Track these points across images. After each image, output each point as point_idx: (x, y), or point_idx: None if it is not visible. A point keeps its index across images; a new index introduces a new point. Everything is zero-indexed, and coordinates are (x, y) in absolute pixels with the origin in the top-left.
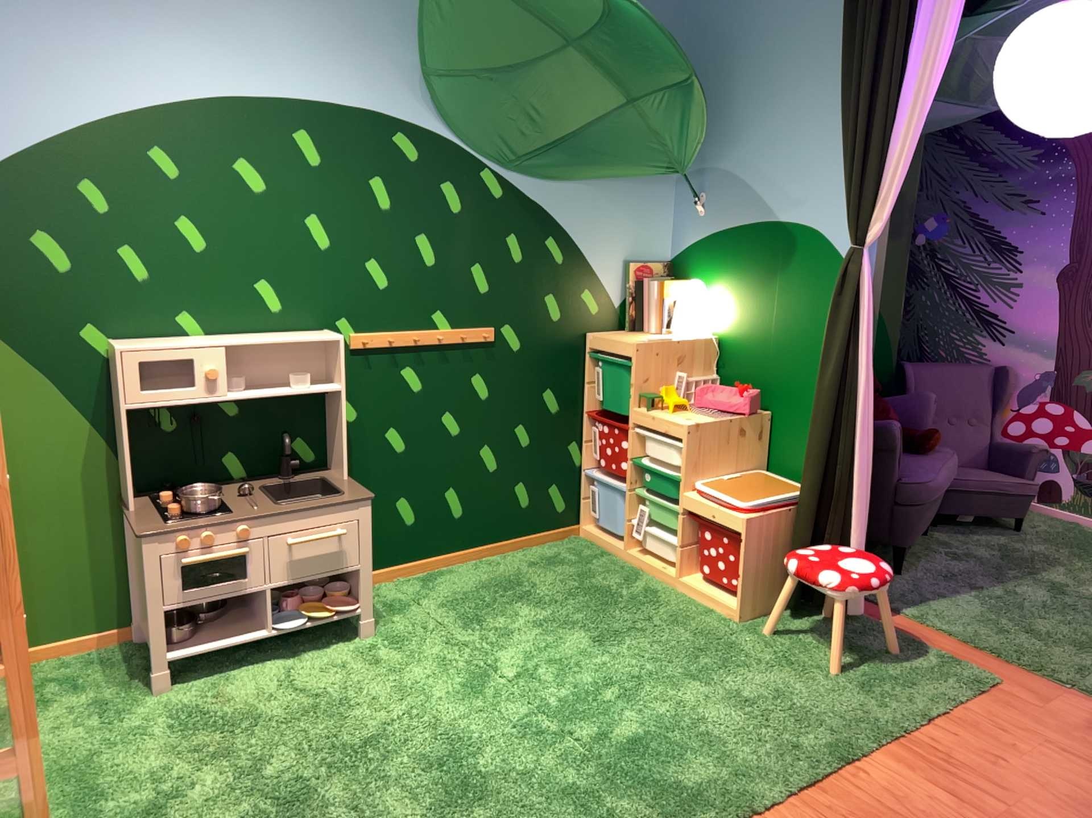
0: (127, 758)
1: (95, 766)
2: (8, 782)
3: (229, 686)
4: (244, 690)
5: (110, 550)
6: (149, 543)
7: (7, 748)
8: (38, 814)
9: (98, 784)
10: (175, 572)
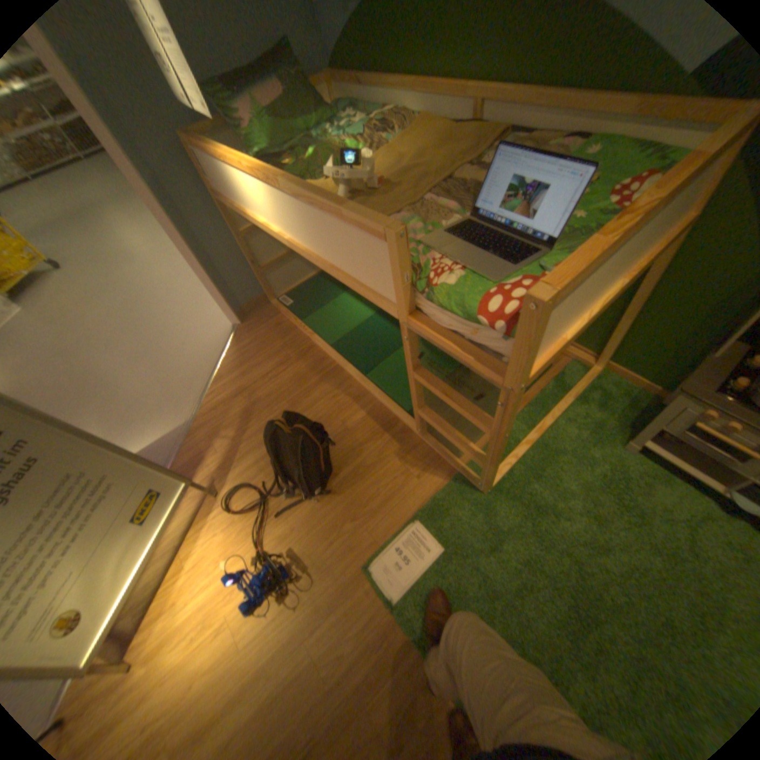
0: (570, 471)
1: (556, 460)
2: (528, 430)
3: (662, 488)
4: (666, 500)
5: (693, 354)
6: (685, 399)
7: (546, 412)
8: (511, 463)
9: (546, 470)
10: (688, 423)
